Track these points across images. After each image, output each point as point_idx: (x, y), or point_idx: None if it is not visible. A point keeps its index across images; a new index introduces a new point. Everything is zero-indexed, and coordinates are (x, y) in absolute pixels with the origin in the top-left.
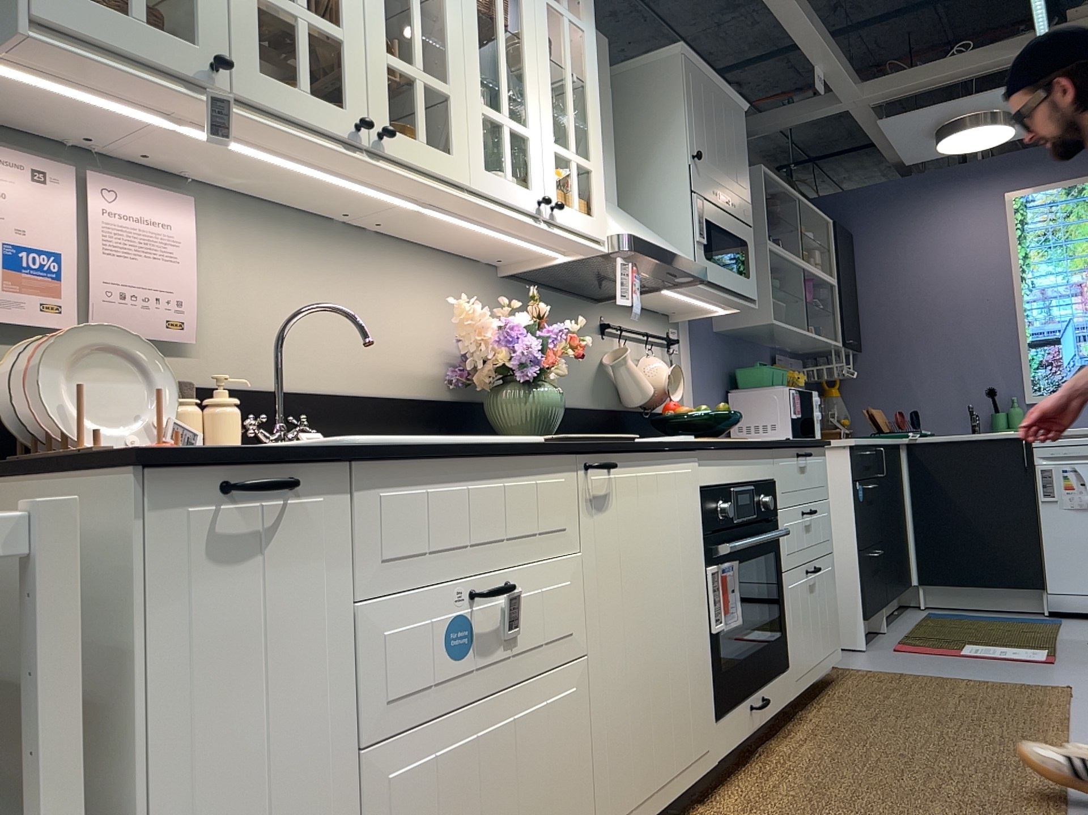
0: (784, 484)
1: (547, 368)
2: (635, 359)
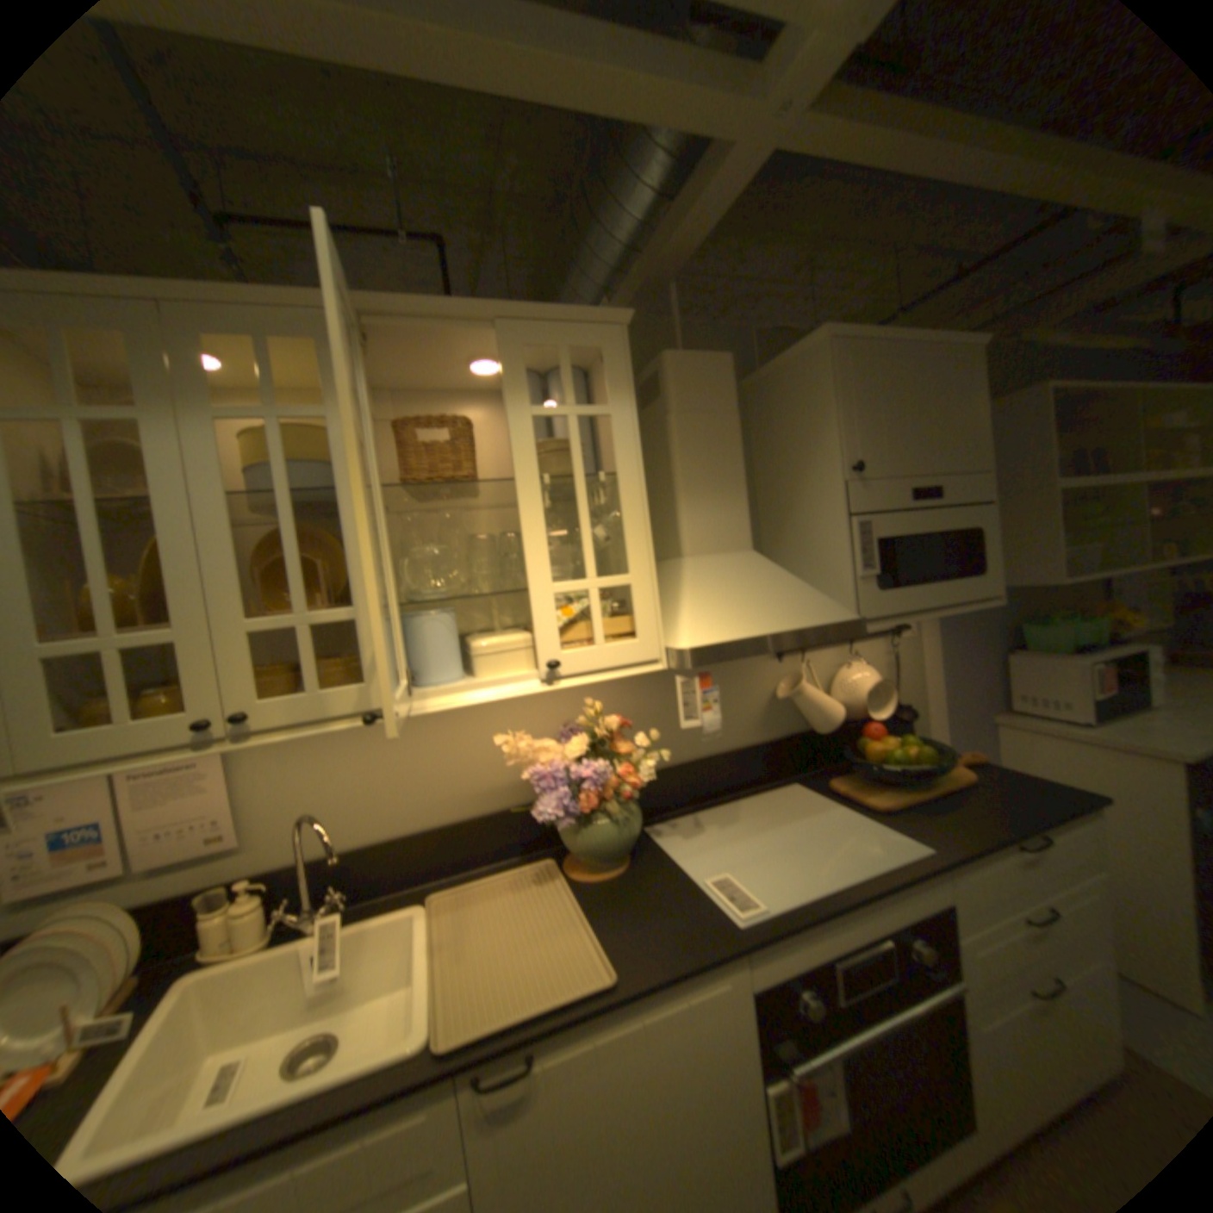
0: (978, 906)
1: (596, 809)
2: (815, 688)
